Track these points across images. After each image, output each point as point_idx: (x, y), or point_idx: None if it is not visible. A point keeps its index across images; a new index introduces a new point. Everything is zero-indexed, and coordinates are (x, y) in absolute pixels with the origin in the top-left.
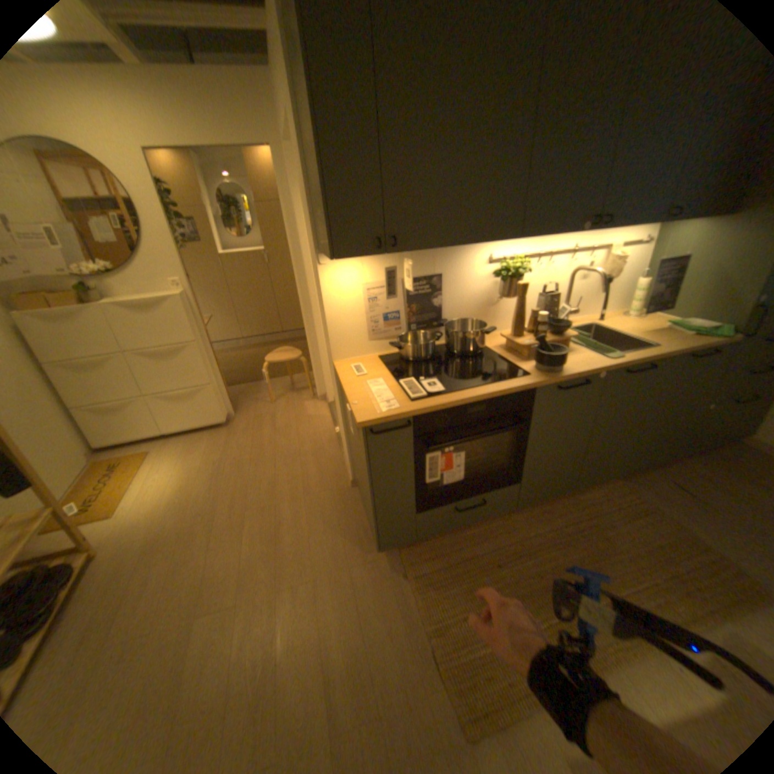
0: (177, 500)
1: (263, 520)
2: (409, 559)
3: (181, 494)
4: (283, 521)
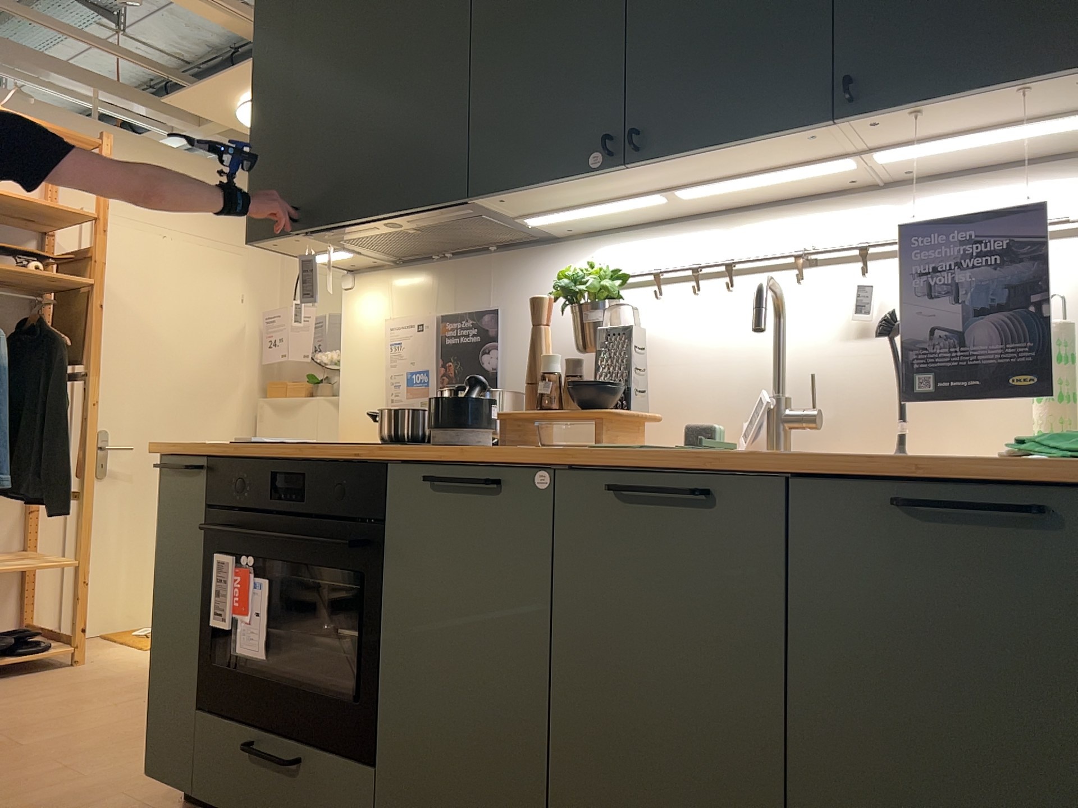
0: None
1: None
2: None
3: None
4: None
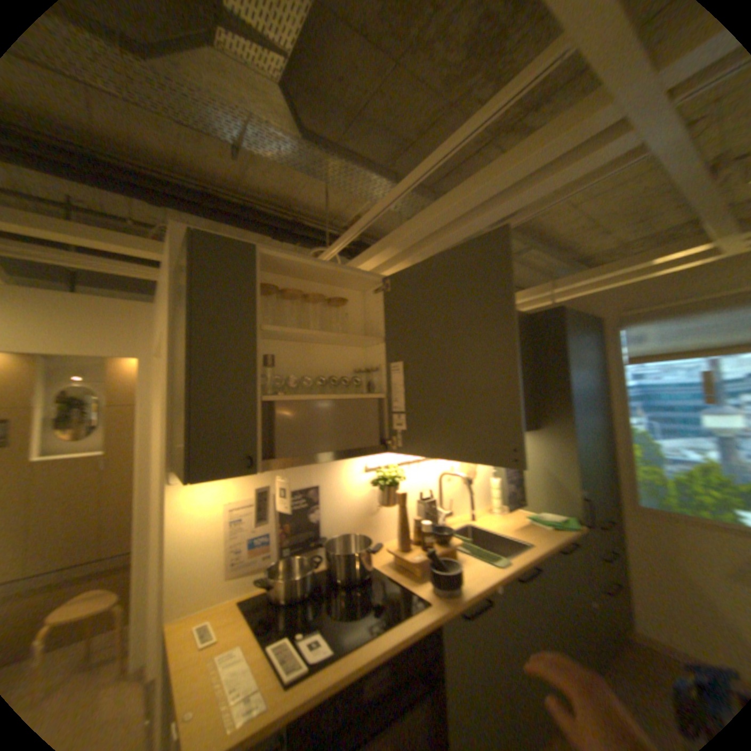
0: None
1: None
2: None
3: None
4: None
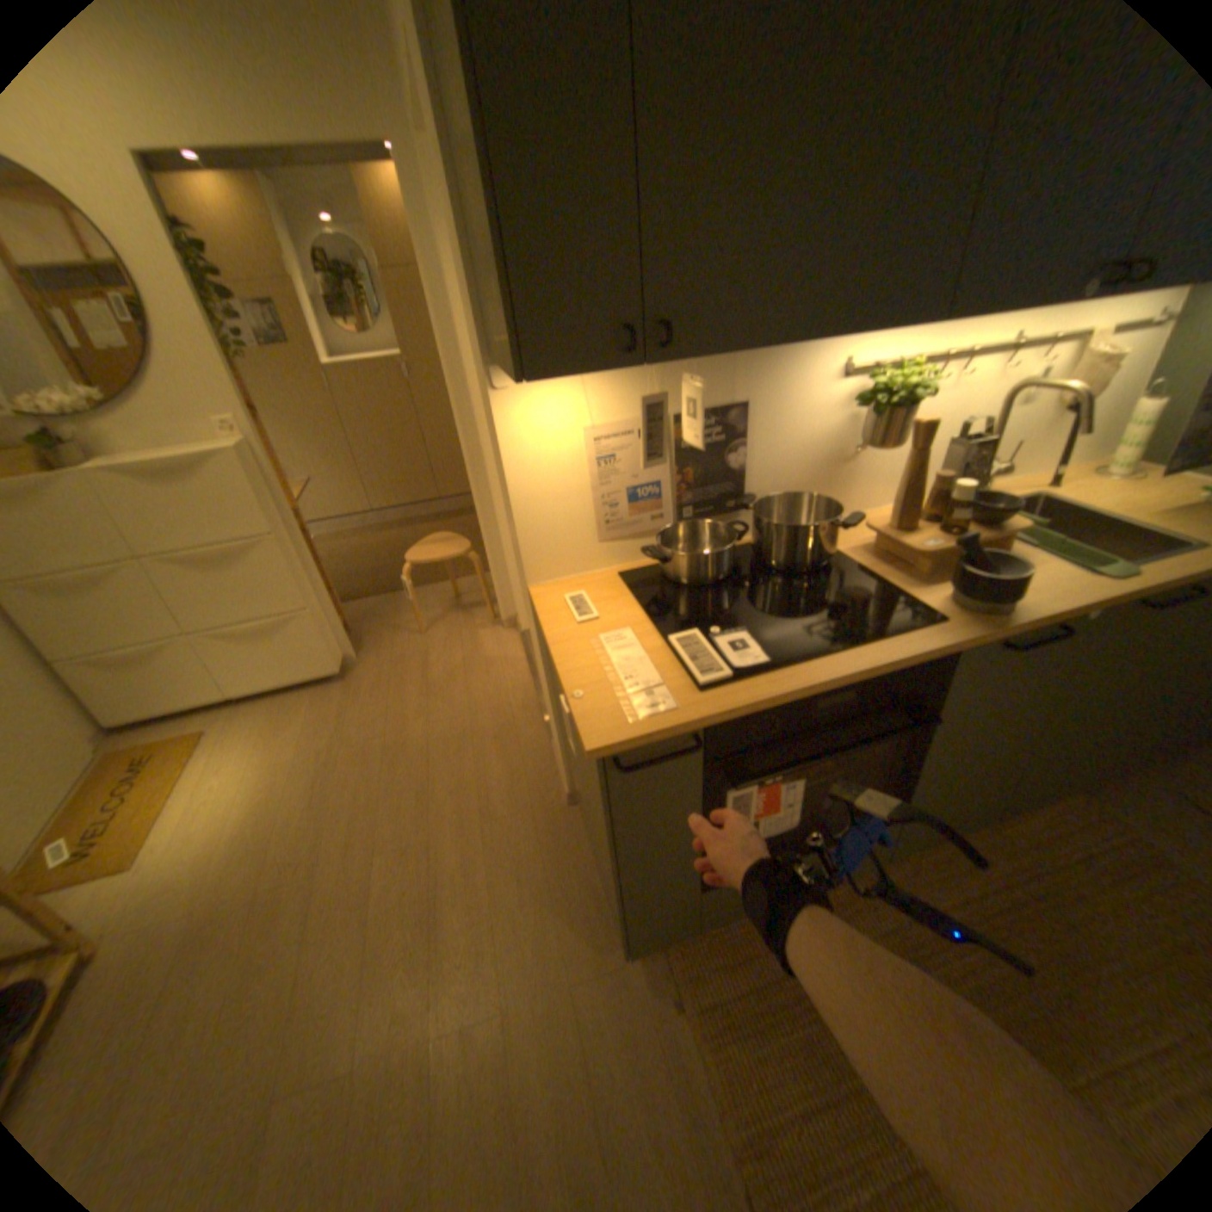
0: (251, 831)
1: (406, 875)
2: (685, 968)
3: (257, 819)
4: (442, 877)
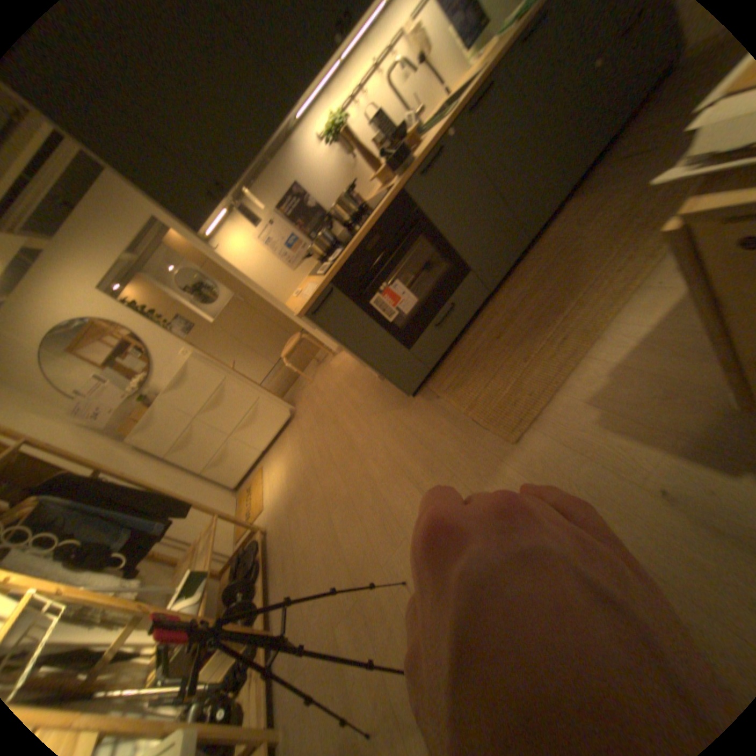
0: (289, 471)
1: (339, 441)
2: (434, 384)
3: (289, 468)
4: (350, 431)
